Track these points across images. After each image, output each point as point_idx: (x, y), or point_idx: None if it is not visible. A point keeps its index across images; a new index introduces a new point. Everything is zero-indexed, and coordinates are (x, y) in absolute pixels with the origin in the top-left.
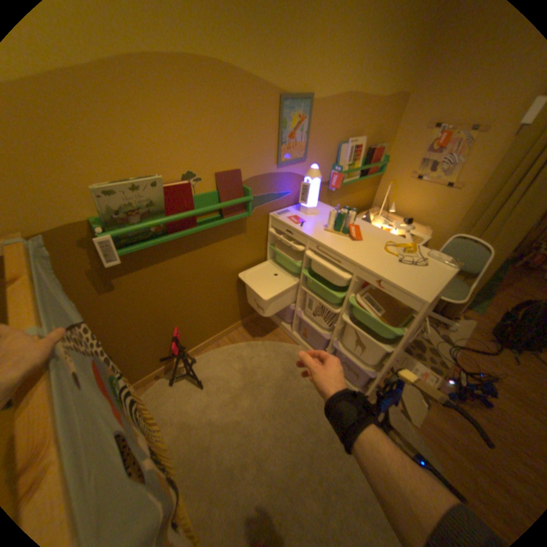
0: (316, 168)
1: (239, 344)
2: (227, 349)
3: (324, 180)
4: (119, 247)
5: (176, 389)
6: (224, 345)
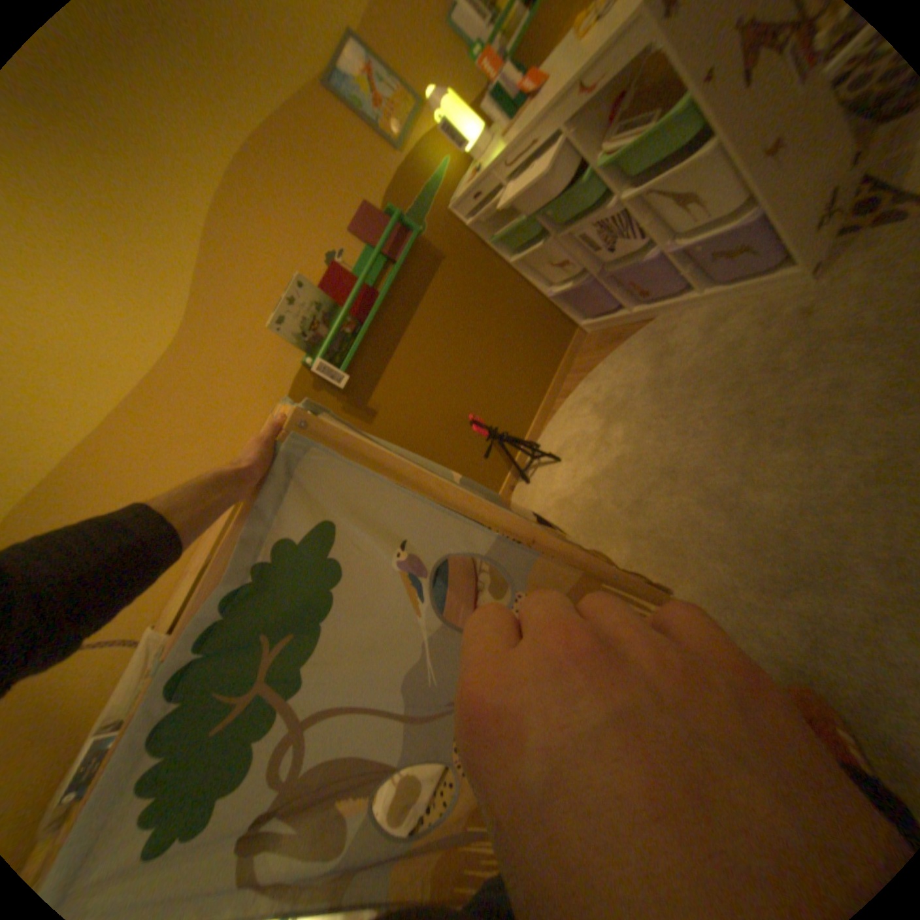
0: (433, 87)
1: (577, 389)
2: (565, 406)
3: (480, 85)
4: (340, 367)
5: (535, 481)
6: (561, 406)
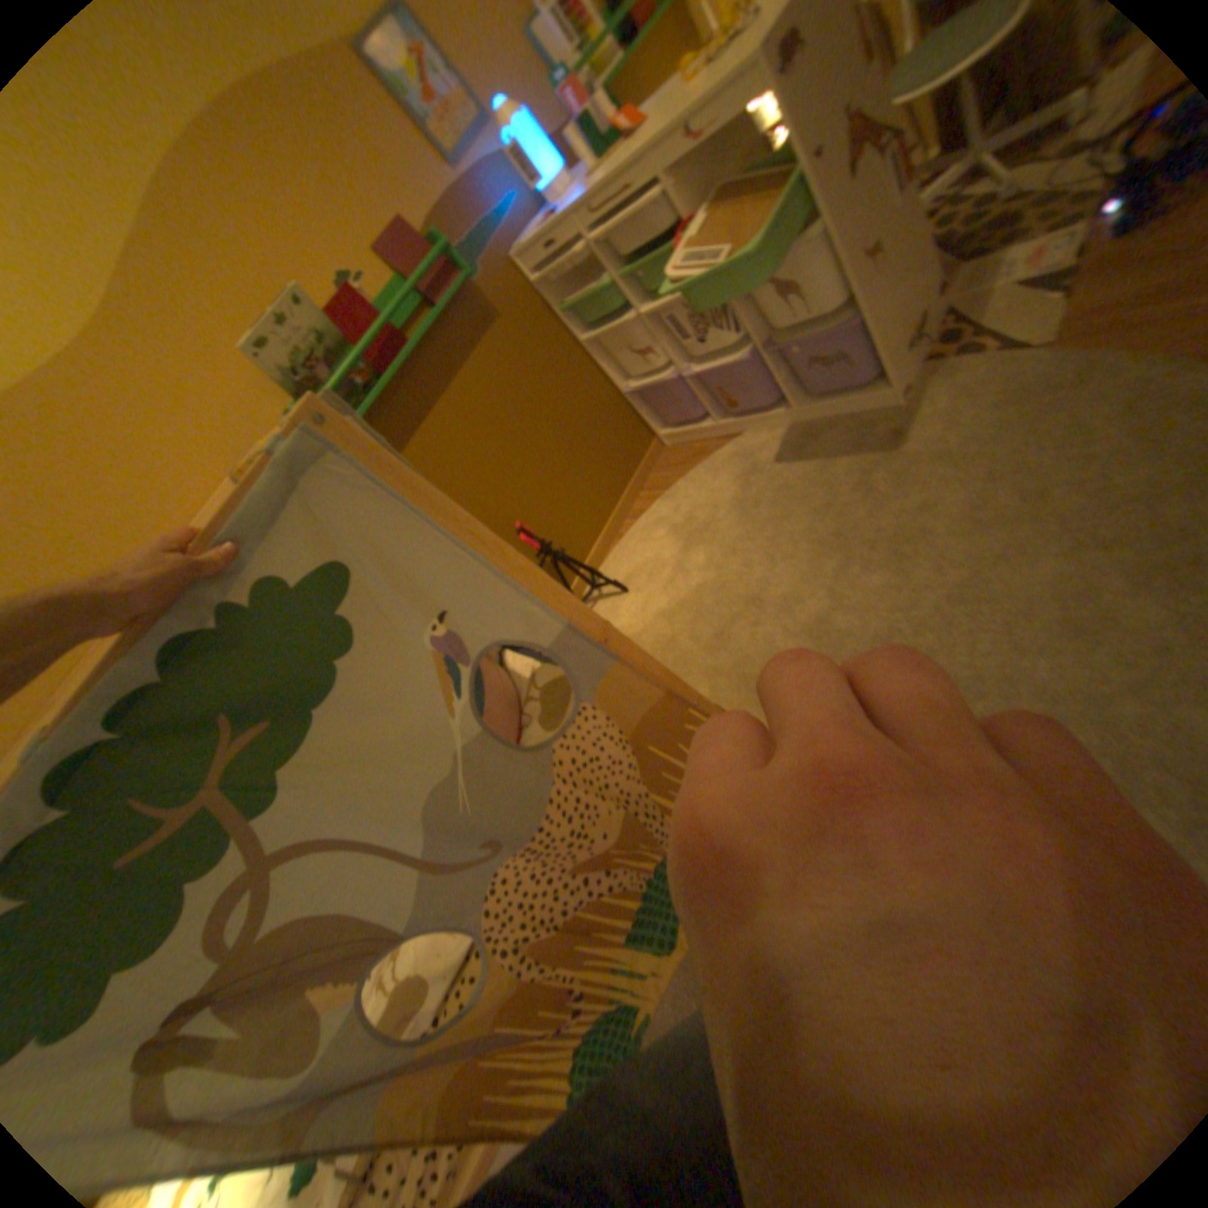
0: (501, 98)
1: (649, 509)
2: (635, 528)
3: (558, 119)
4: None
5: None
6: (629, 528)
